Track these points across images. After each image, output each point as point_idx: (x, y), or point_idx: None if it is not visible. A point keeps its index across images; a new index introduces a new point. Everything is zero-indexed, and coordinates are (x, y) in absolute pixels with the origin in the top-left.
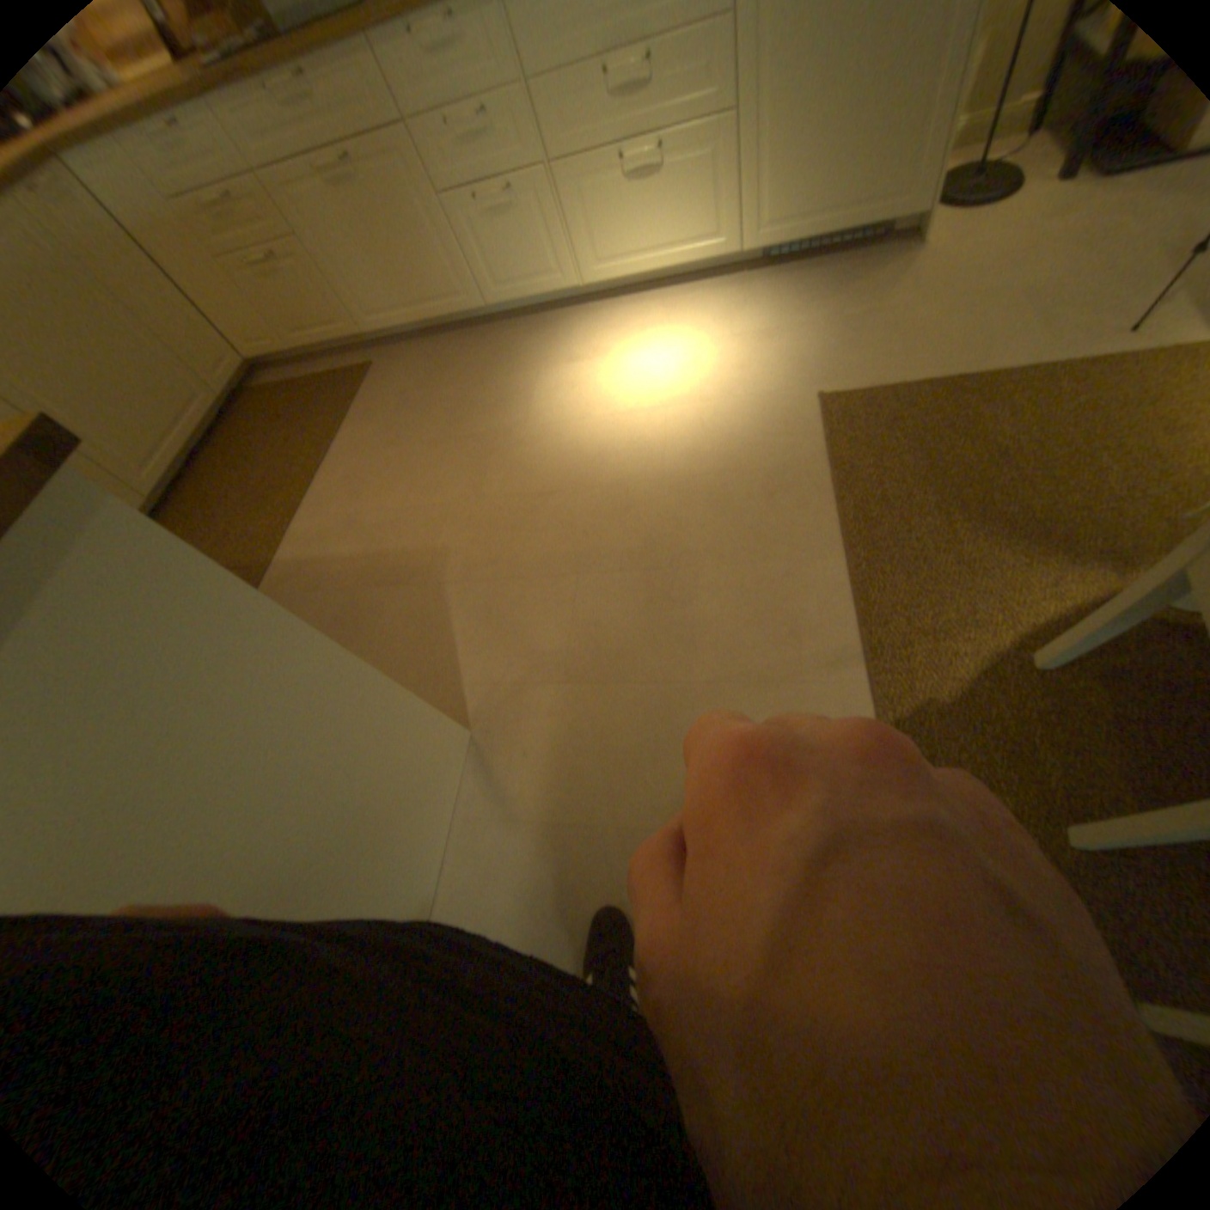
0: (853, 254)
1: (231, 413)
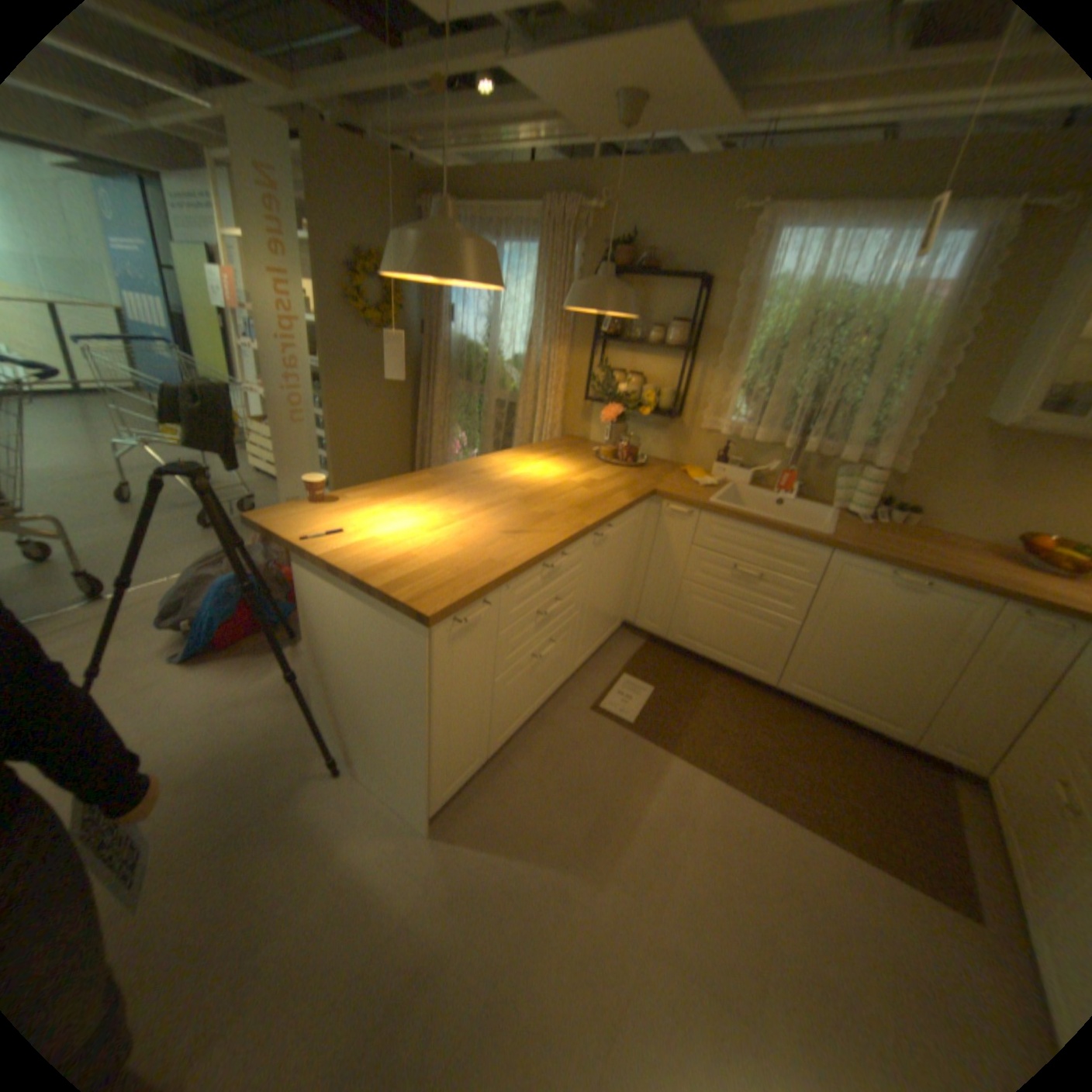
0: None
1: (905, 760)
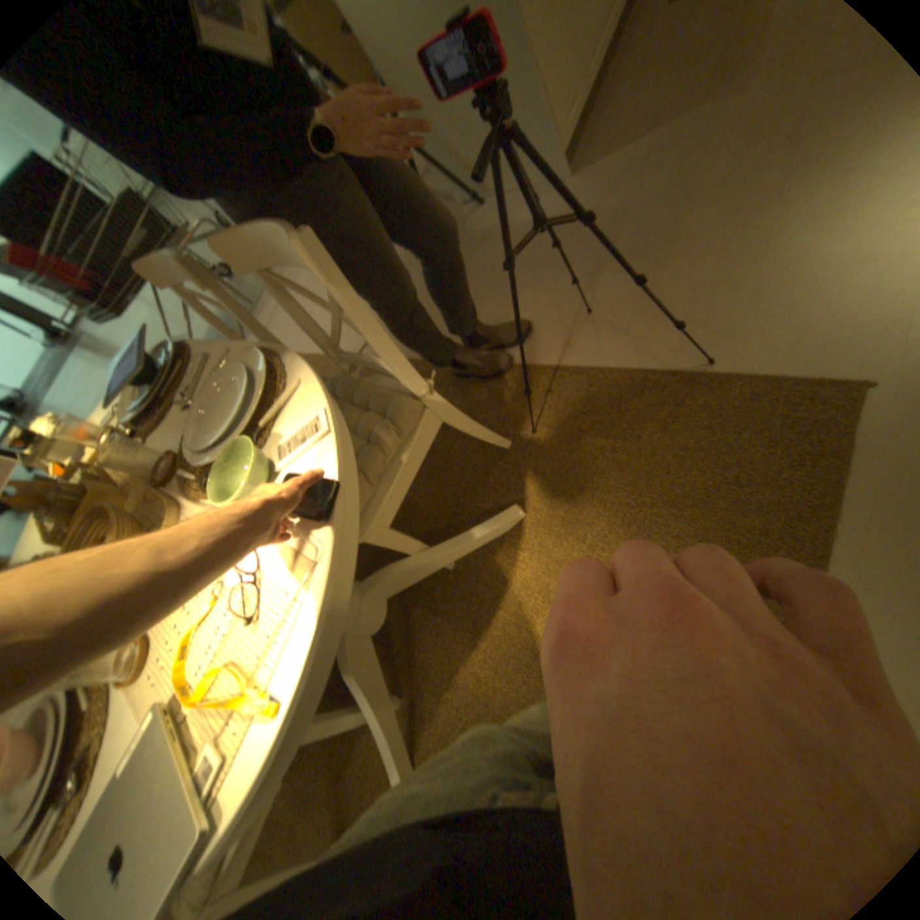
0: None
1: None
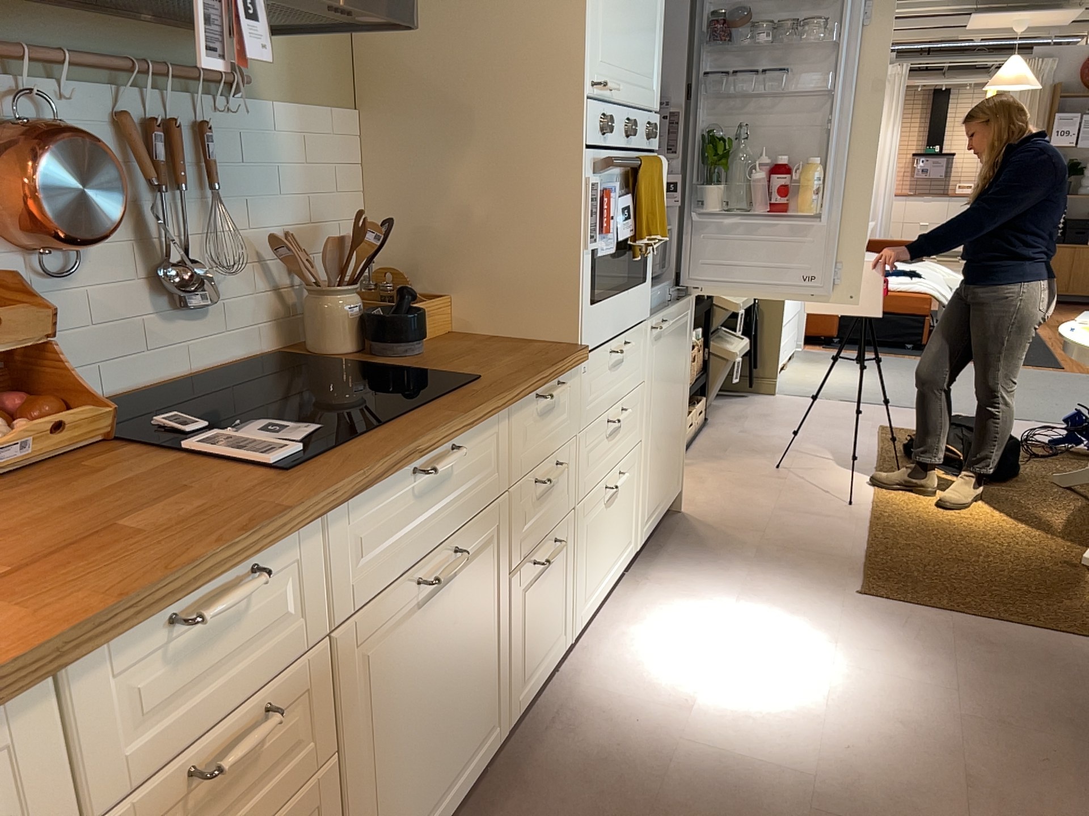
0: (664, 533)
1: None
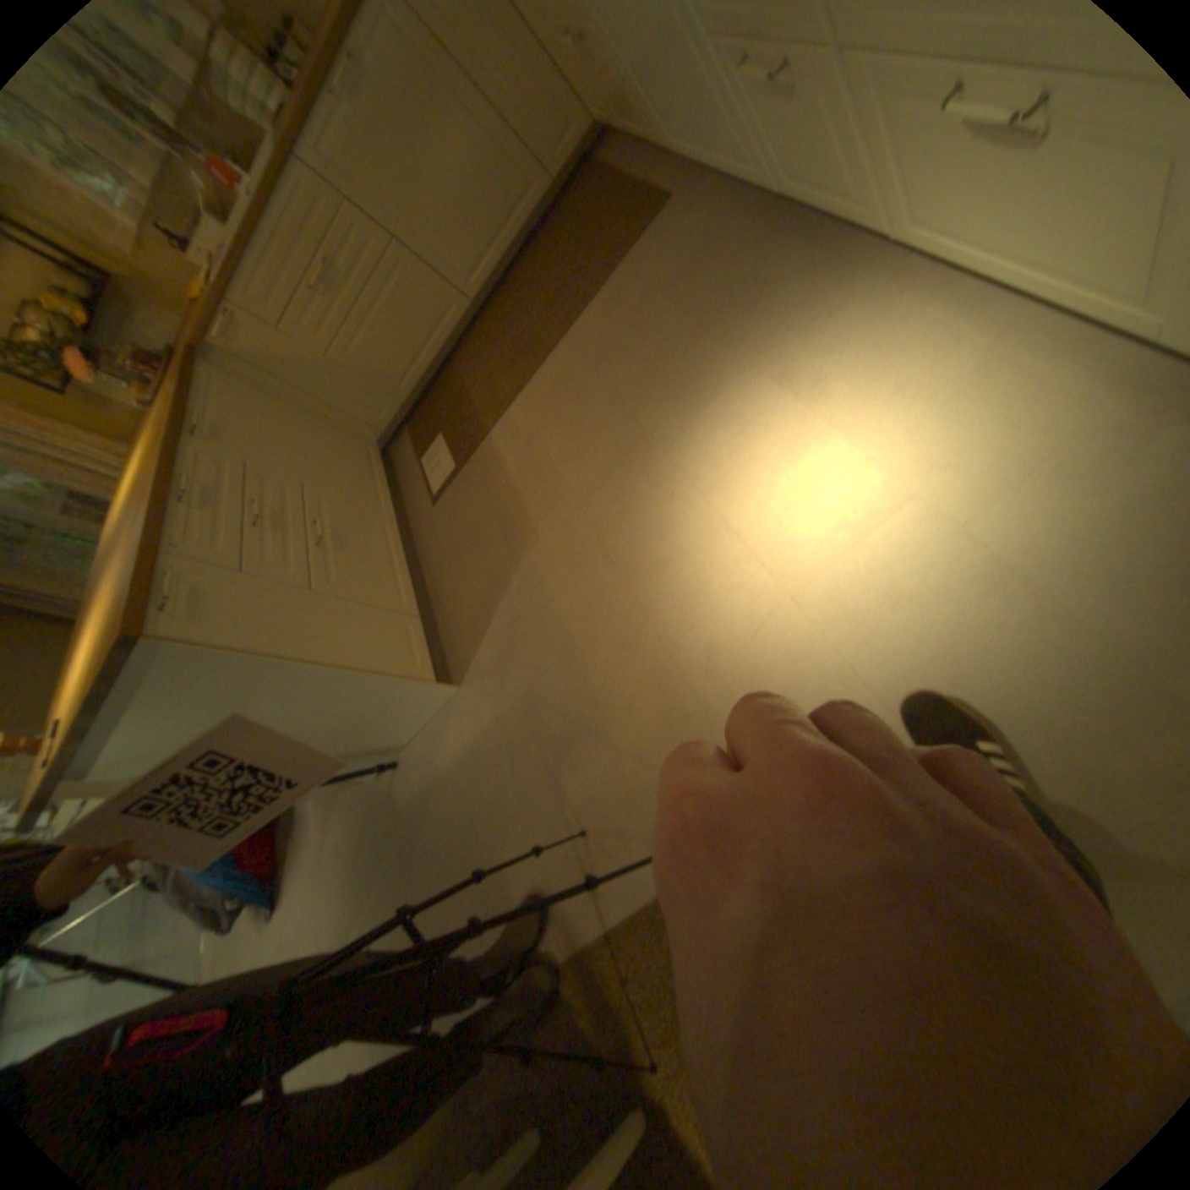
0: None
1: (566, 195)
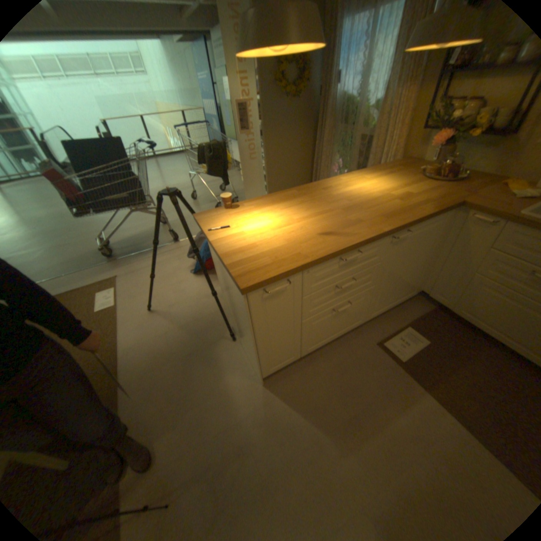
0: None
1: None
